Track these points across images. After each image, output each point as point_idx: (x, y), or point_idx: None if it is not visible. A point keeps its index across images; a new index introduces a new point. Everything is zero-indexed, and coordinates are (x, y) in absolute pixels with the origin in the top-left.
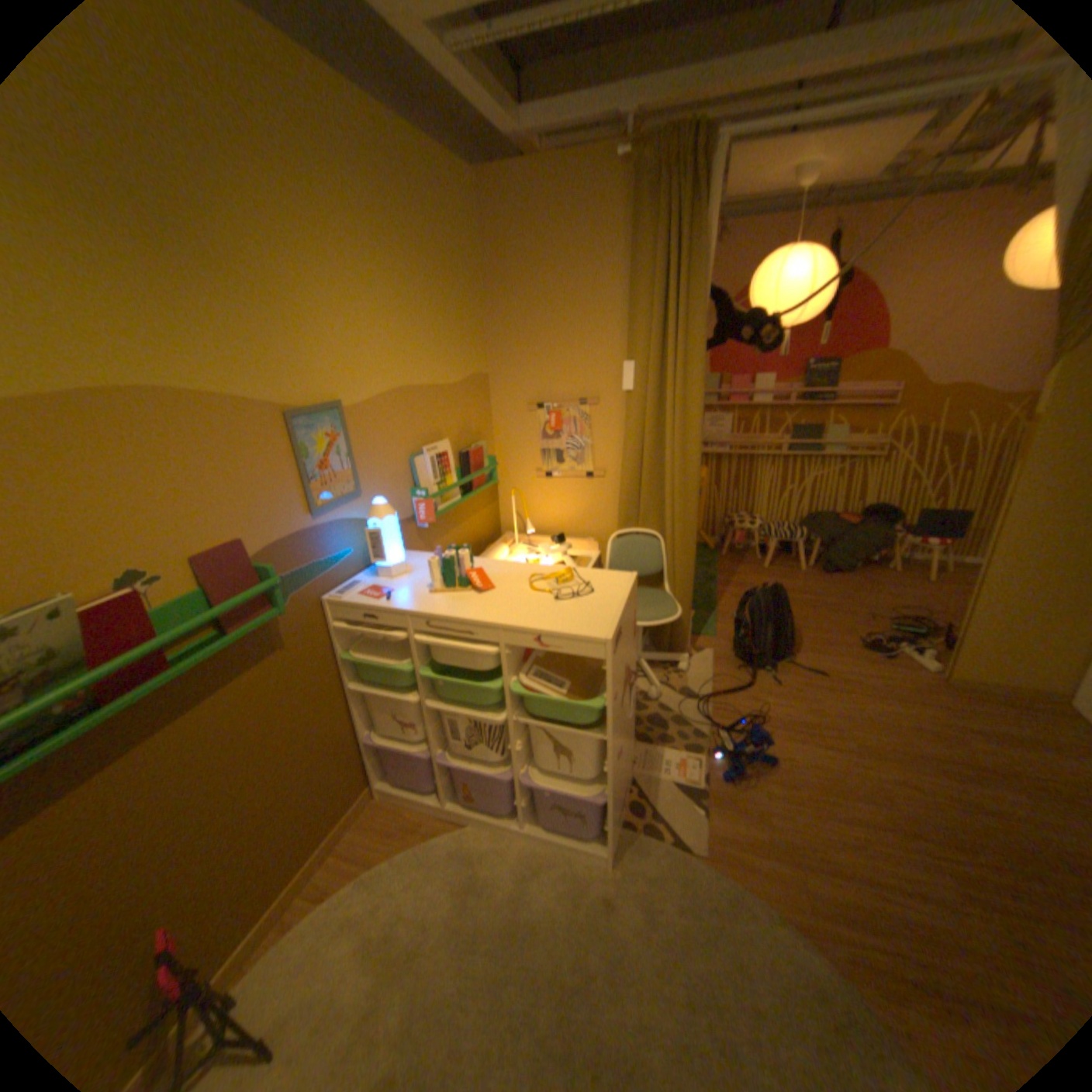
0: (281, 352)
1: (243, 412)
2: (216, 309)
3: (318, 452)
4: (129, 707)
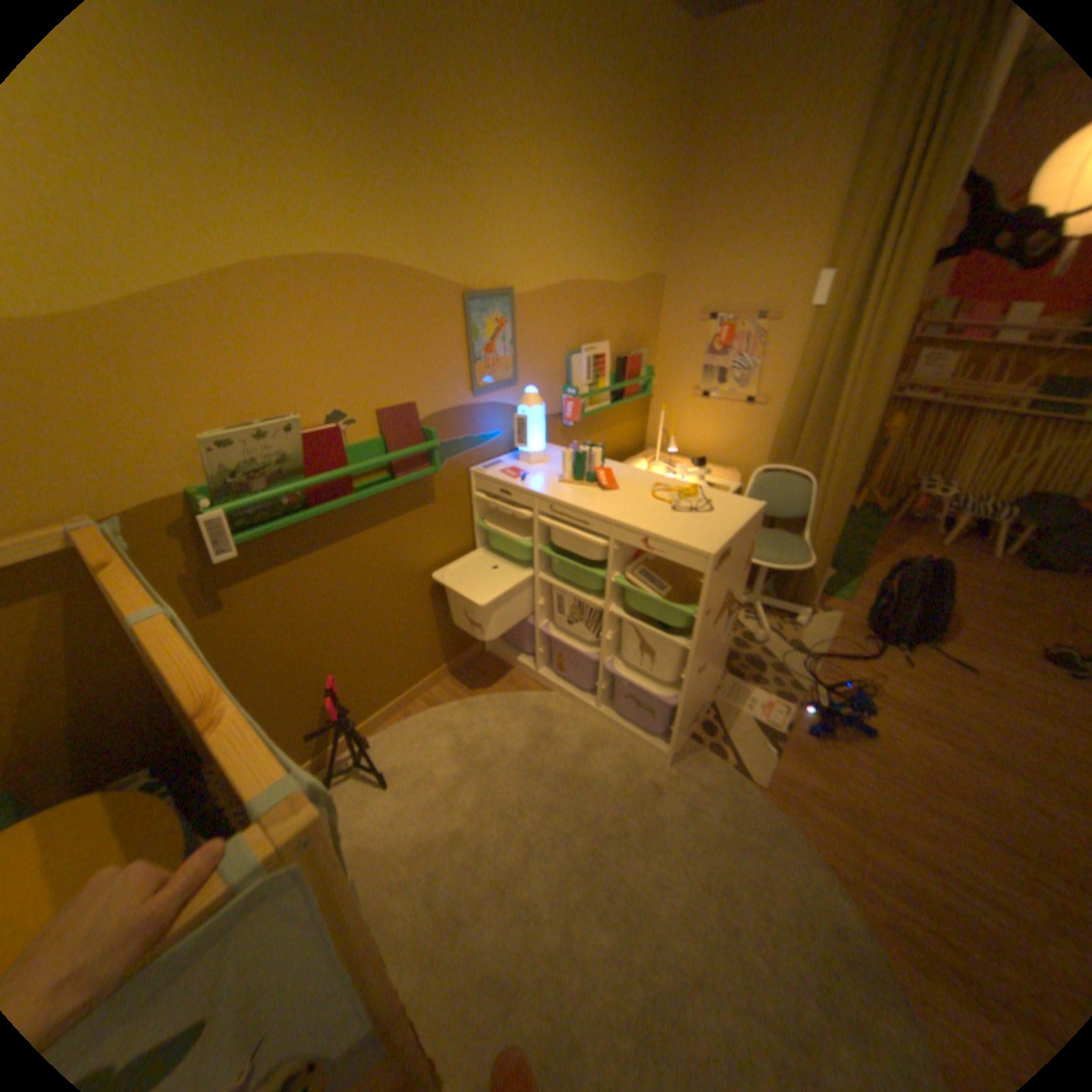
0: (468, 235)
1: (430, 290)
2: (420, 189)
3: (486, 336)
4: (325, 516)
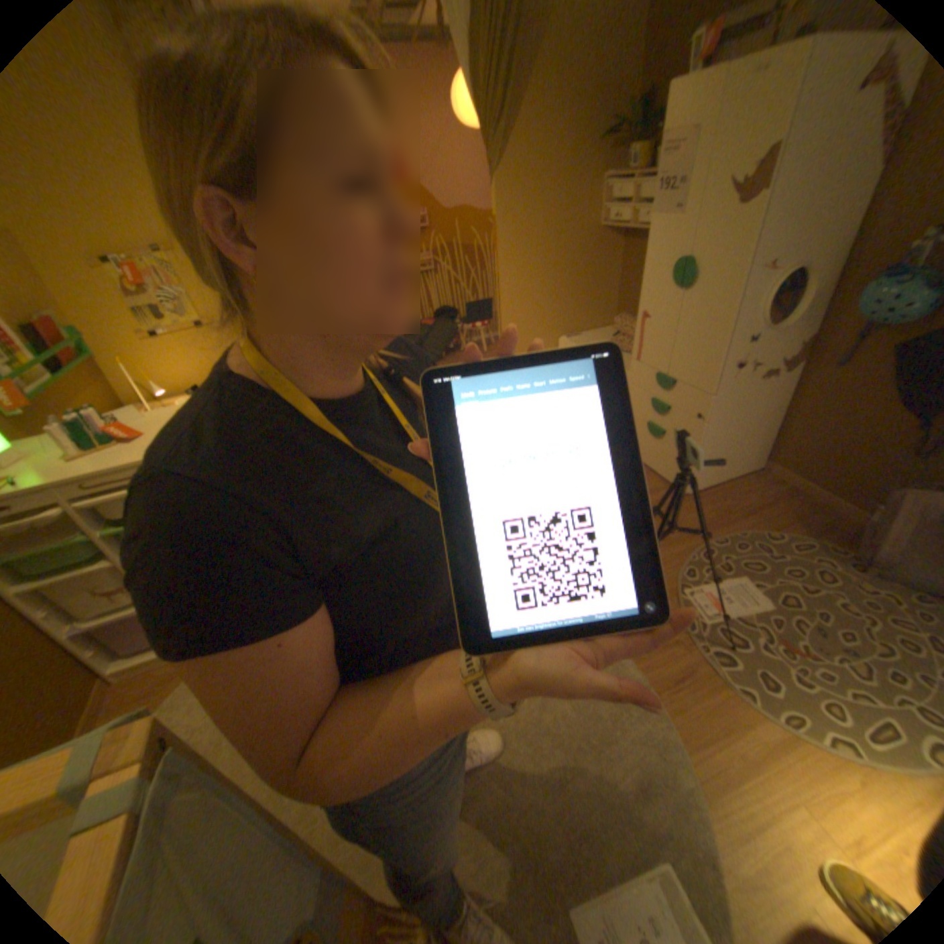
0: None
1: None
2: None
3: None
4: None
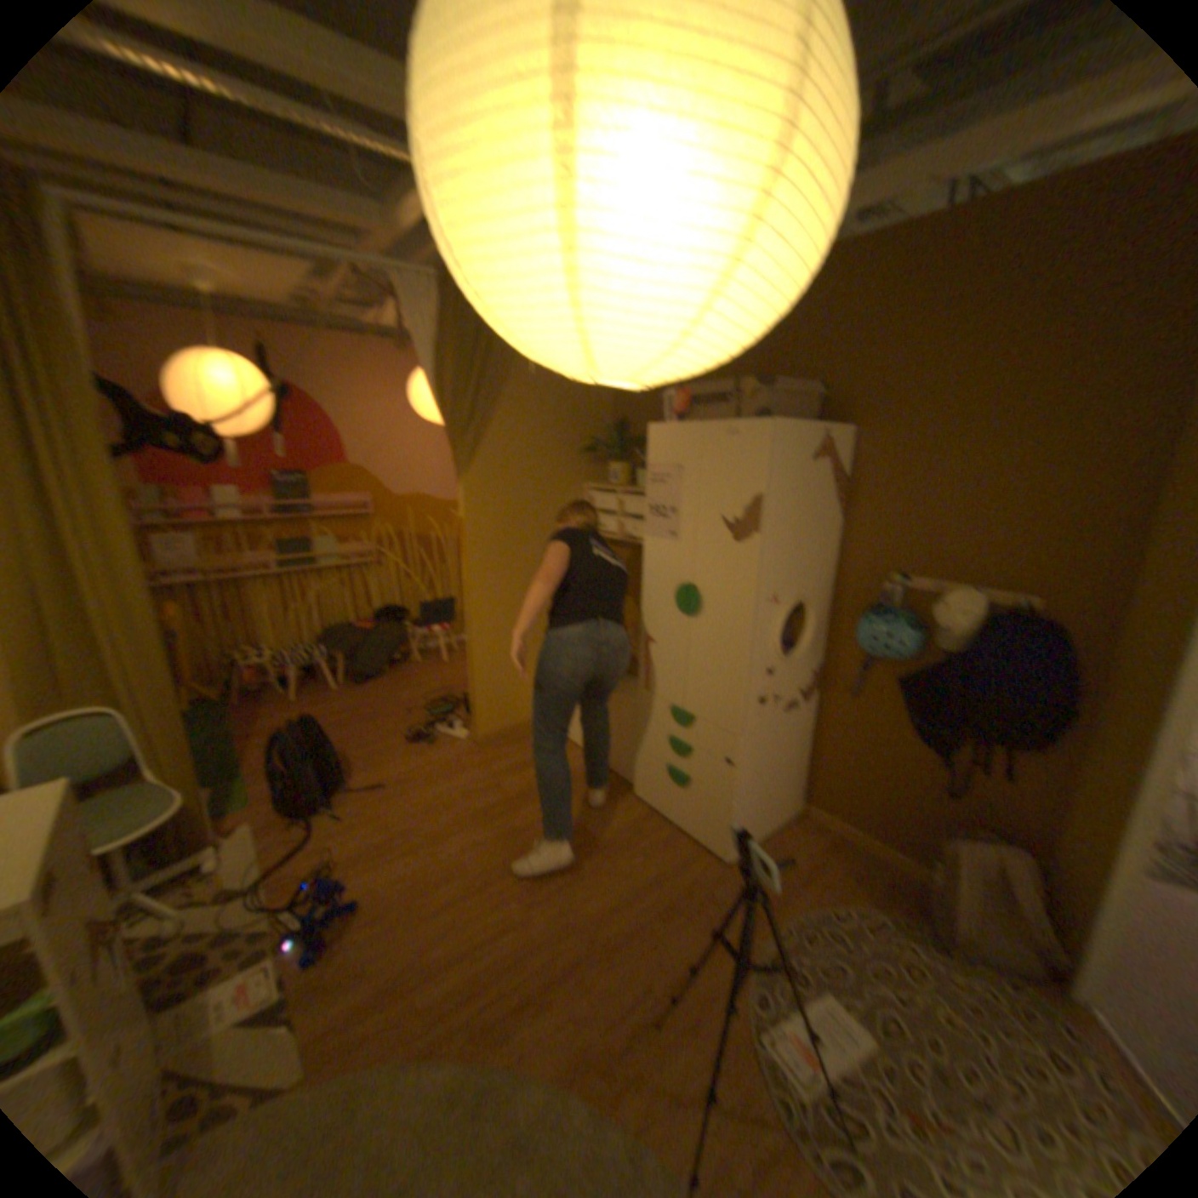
0: None
1: None
2: None
3: None
4: None
